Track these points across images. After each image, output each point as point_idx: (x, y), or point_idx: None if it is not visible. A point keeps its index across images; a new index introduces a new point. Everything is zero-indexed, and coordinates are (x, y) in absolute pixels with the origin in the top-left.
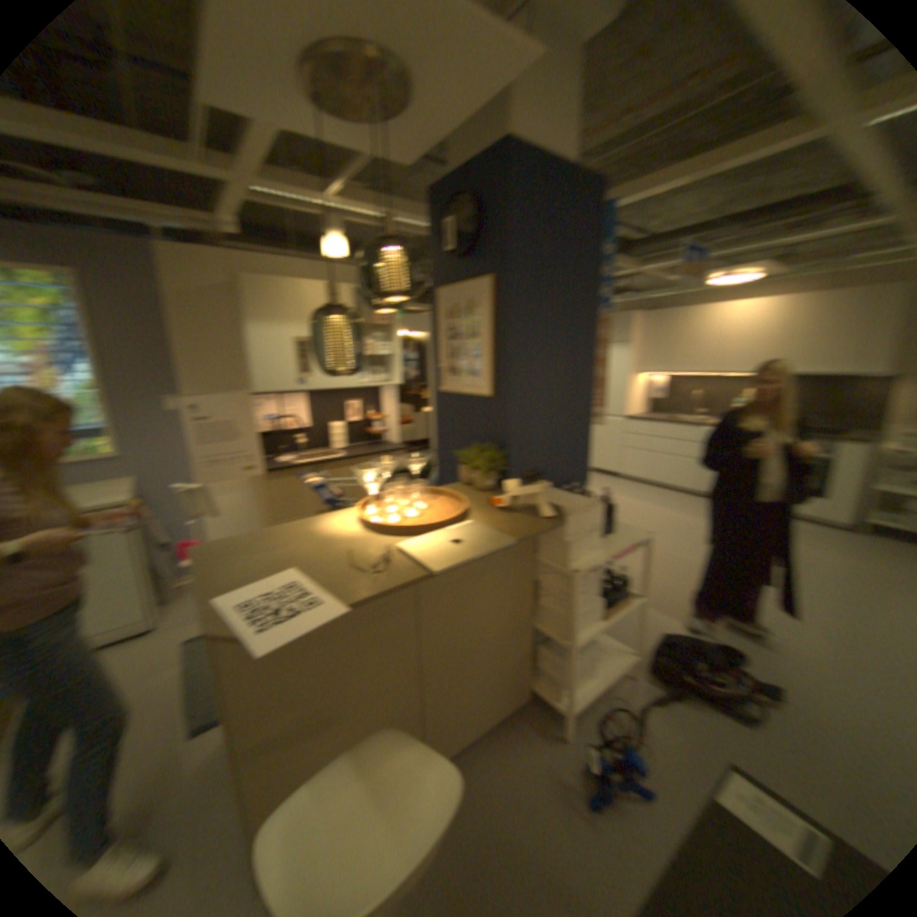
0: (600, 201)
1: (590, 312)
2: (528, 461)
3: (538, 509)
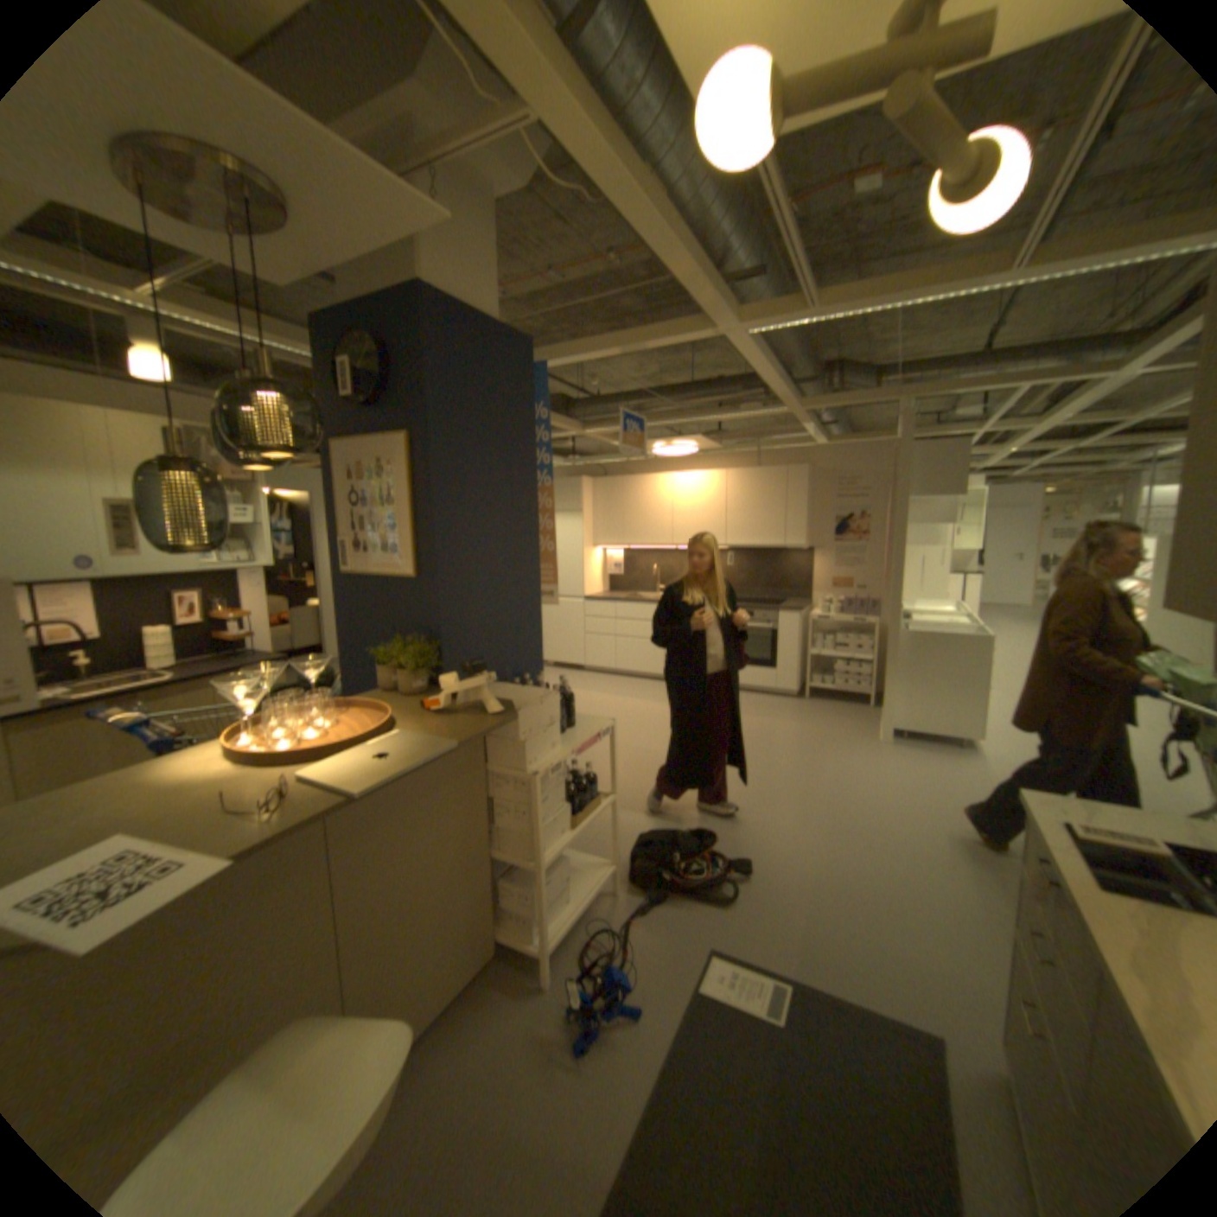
0: (531, 363)
1: (530, 479)
2: (472, 651)
3: (488, 705)
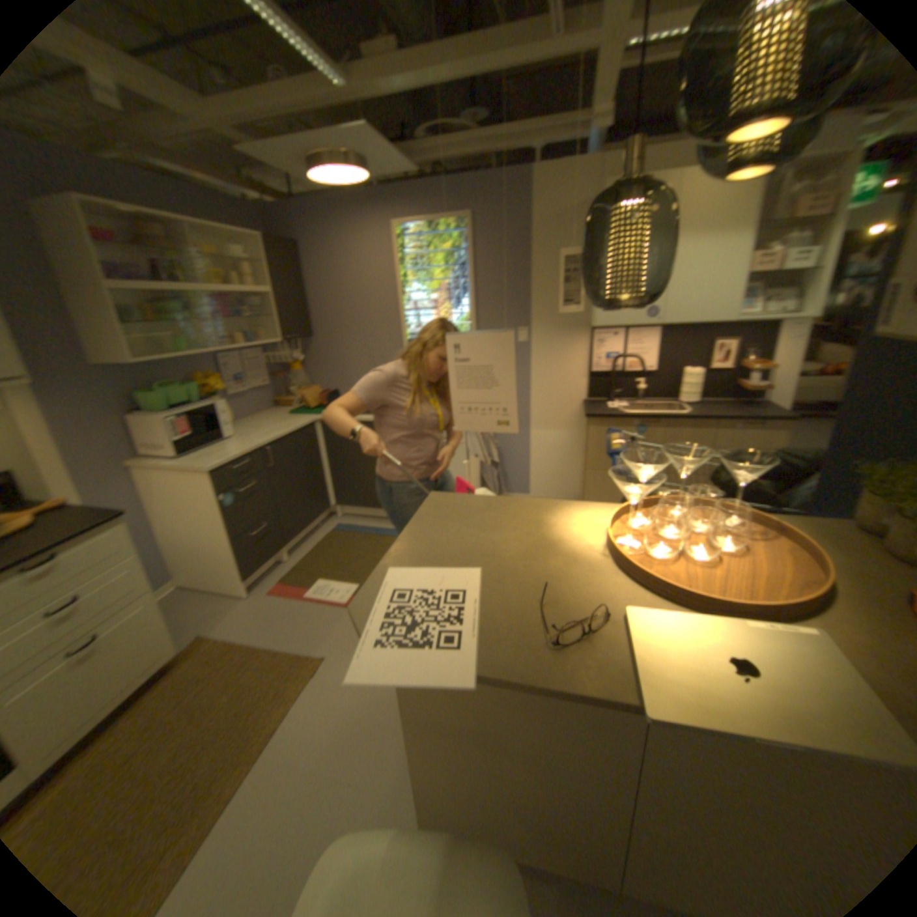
0: None
1: None
2: None
3: None
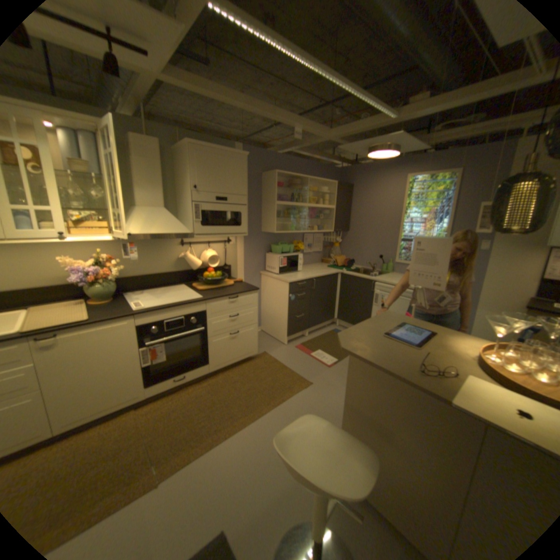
0: None
1: None
2: None
3: None
